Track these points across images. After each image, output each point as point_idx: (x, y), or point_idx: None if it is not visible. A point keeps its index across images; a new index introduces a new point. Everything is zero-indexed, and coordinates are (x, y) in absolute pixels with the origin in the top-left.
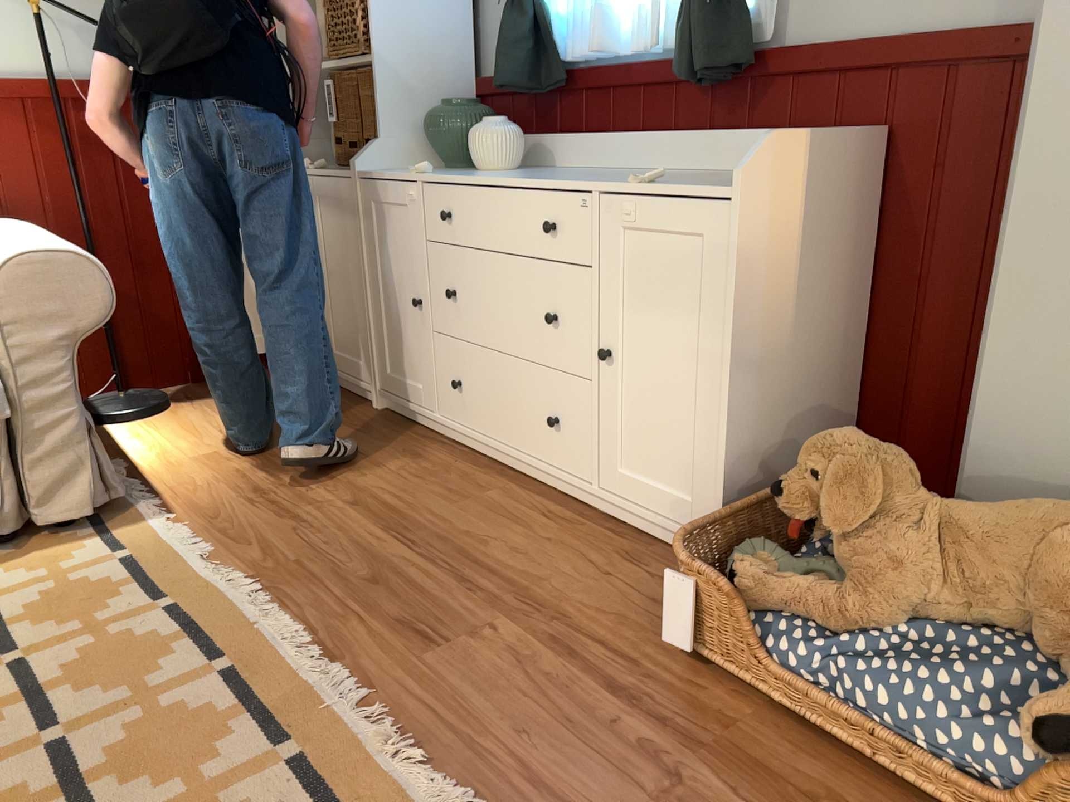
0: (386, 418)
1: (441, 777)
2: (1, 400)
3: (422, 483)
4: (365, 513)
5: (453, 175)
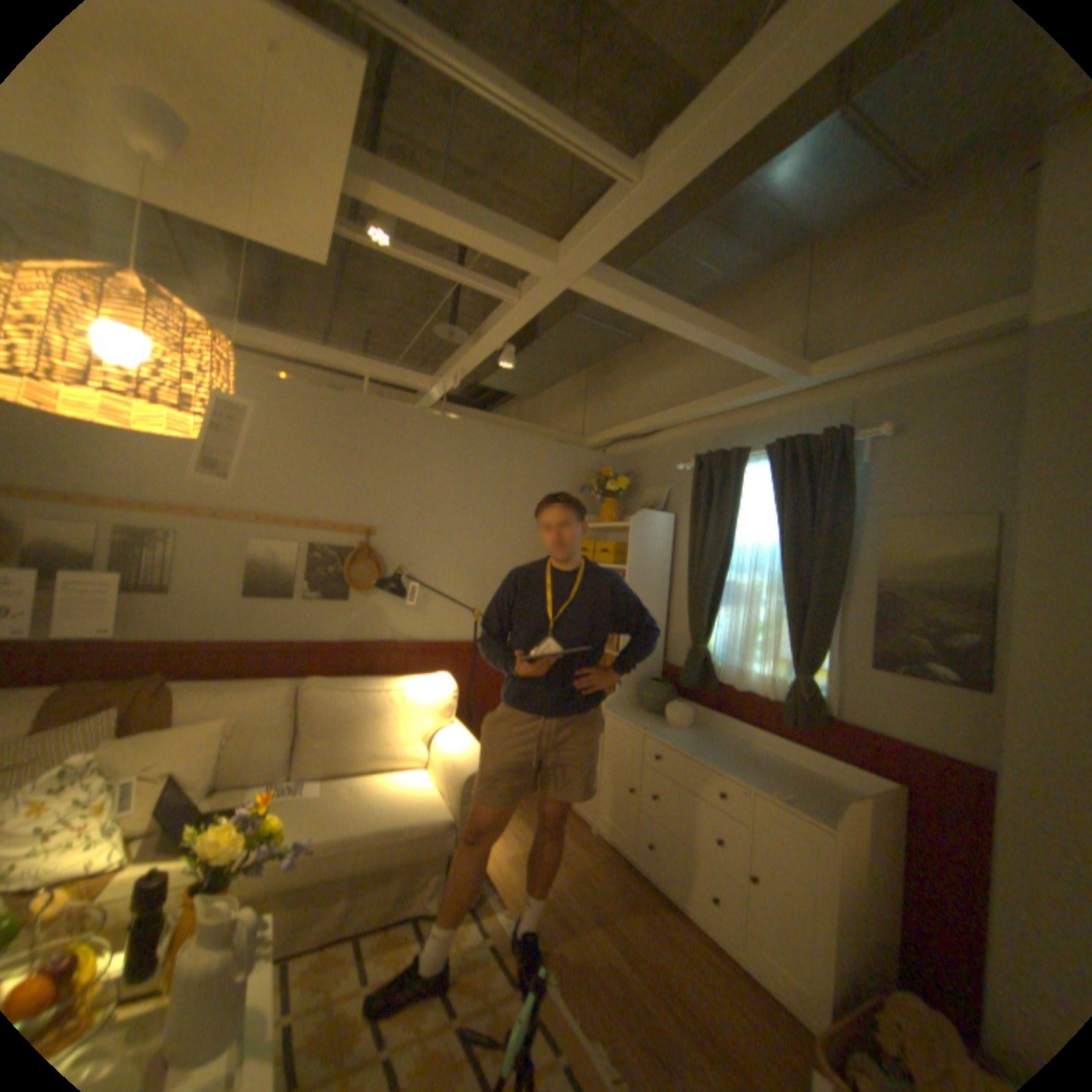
0: (600, 845)
1: None
2: (452, 845)
3: (634, 914)
4: (608, 936)
5: (662, 735)
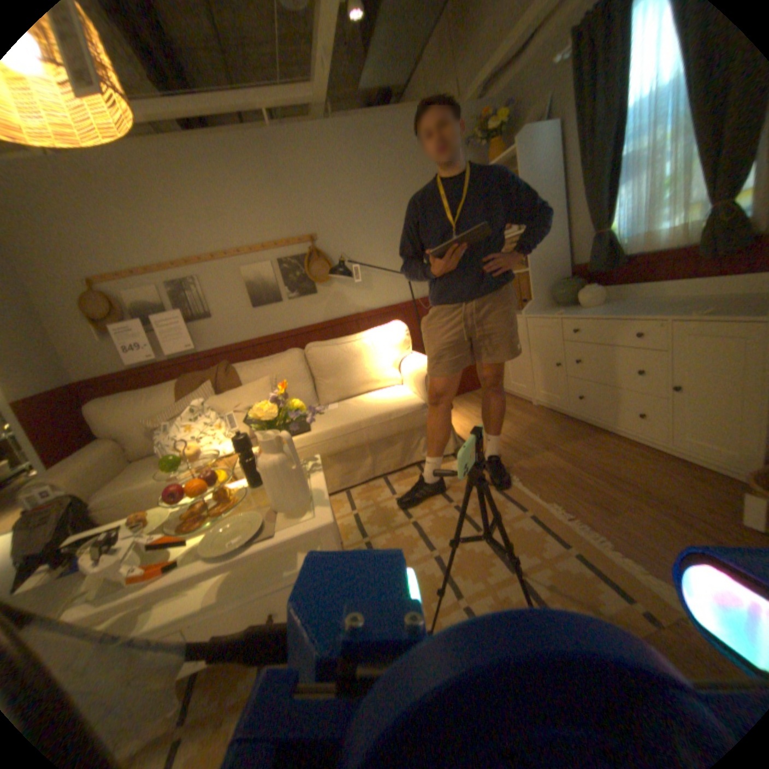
0: (541, 409)
1: (647, 573)
2: (427, 416)
3: (573, 439)
4: (554, 453)
5: (577, 313)
